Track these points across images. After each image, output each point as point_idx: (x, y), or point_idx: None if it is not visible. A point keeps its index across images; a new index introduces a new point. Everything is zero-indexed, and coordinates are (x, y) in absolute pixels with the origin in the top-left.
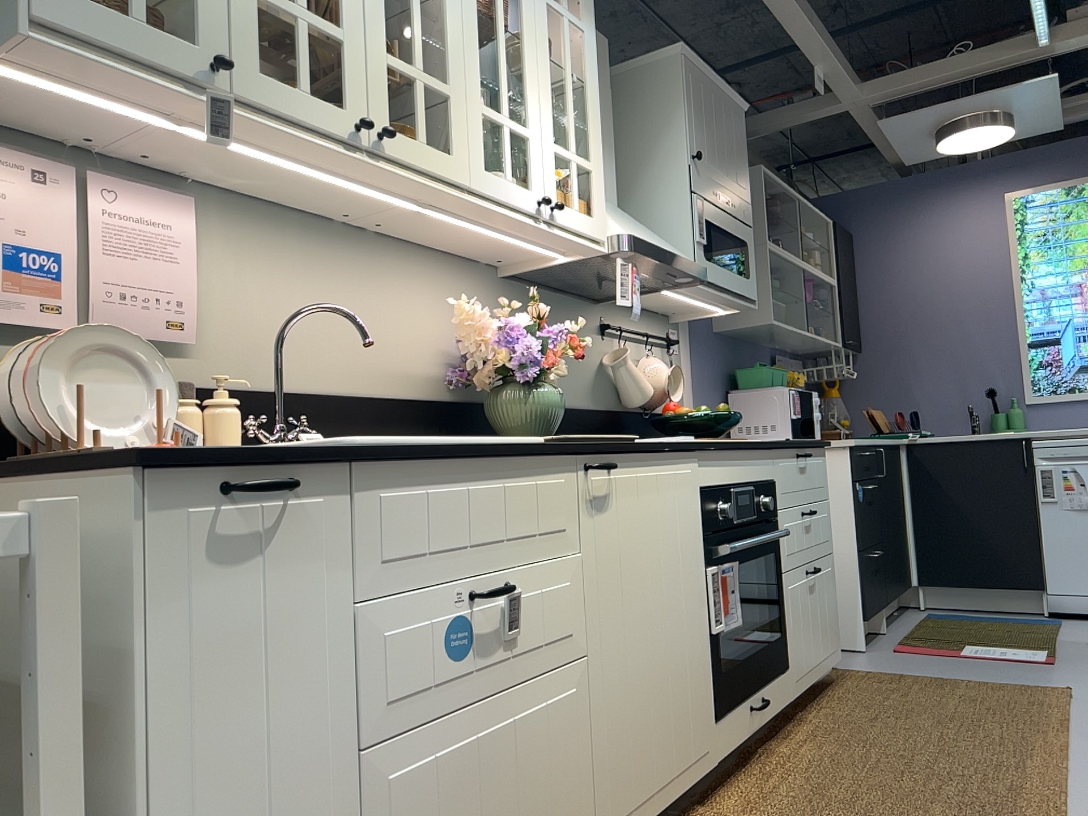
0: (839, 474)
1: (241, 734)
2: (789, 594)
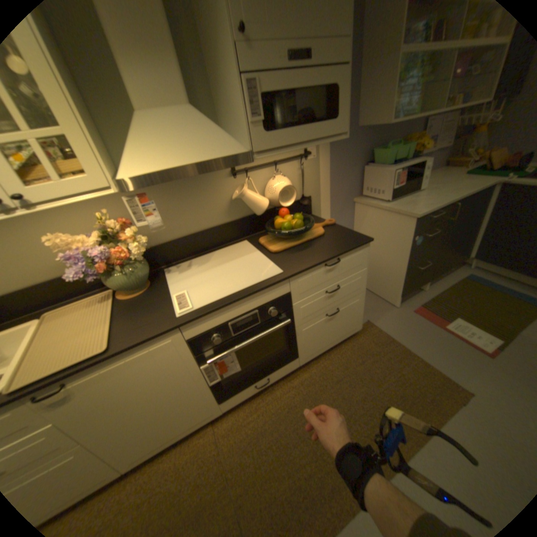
0: (407, 230)
1: None
2: (300, 333)
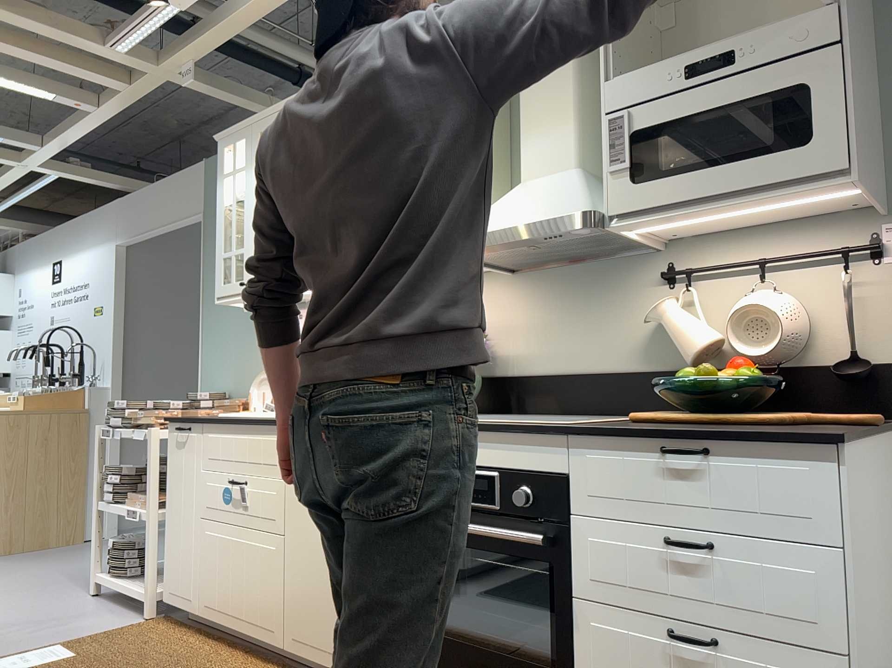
0: None
1: (179, 495)
2: (587, 631)
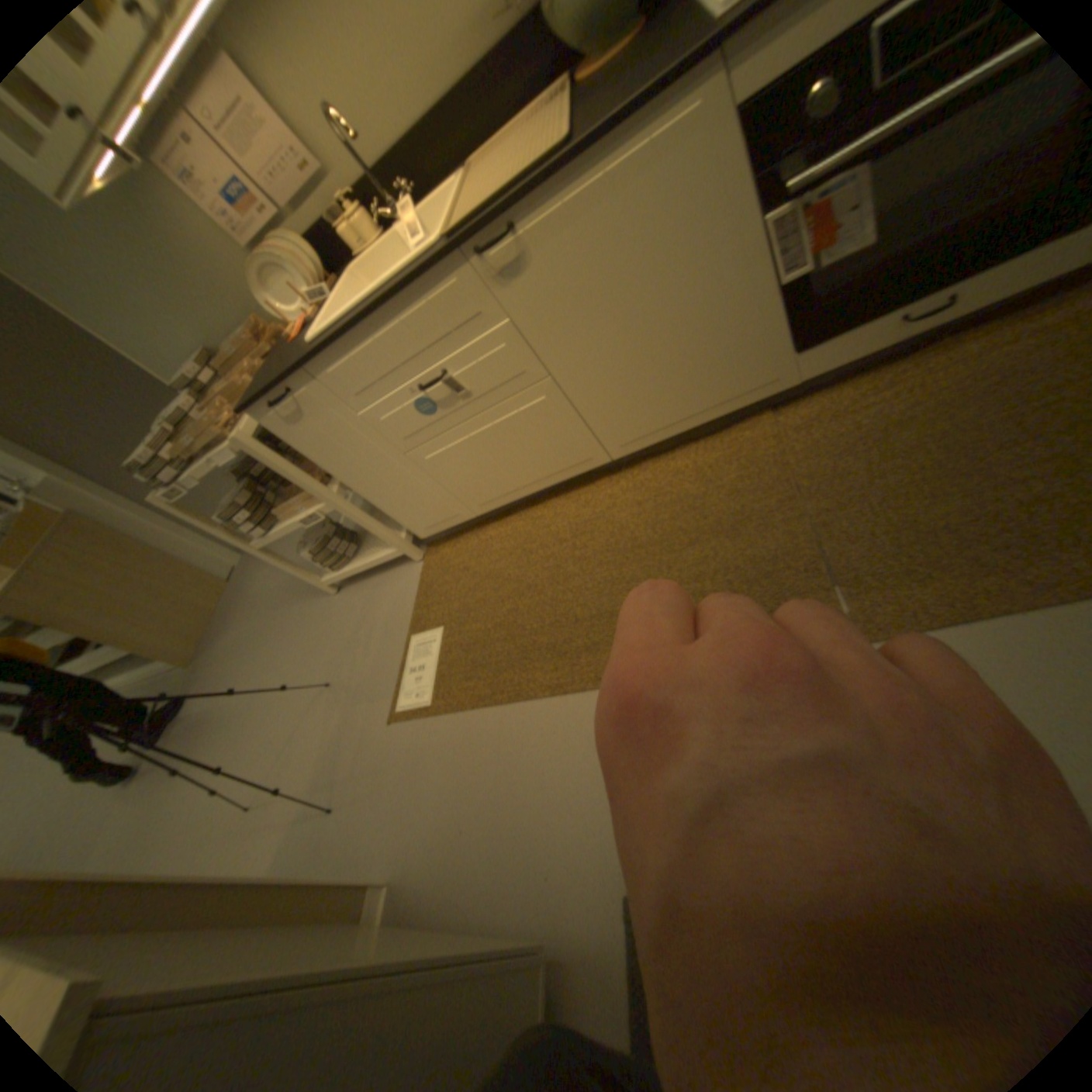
0: None
1: (354, 458)
2: None
